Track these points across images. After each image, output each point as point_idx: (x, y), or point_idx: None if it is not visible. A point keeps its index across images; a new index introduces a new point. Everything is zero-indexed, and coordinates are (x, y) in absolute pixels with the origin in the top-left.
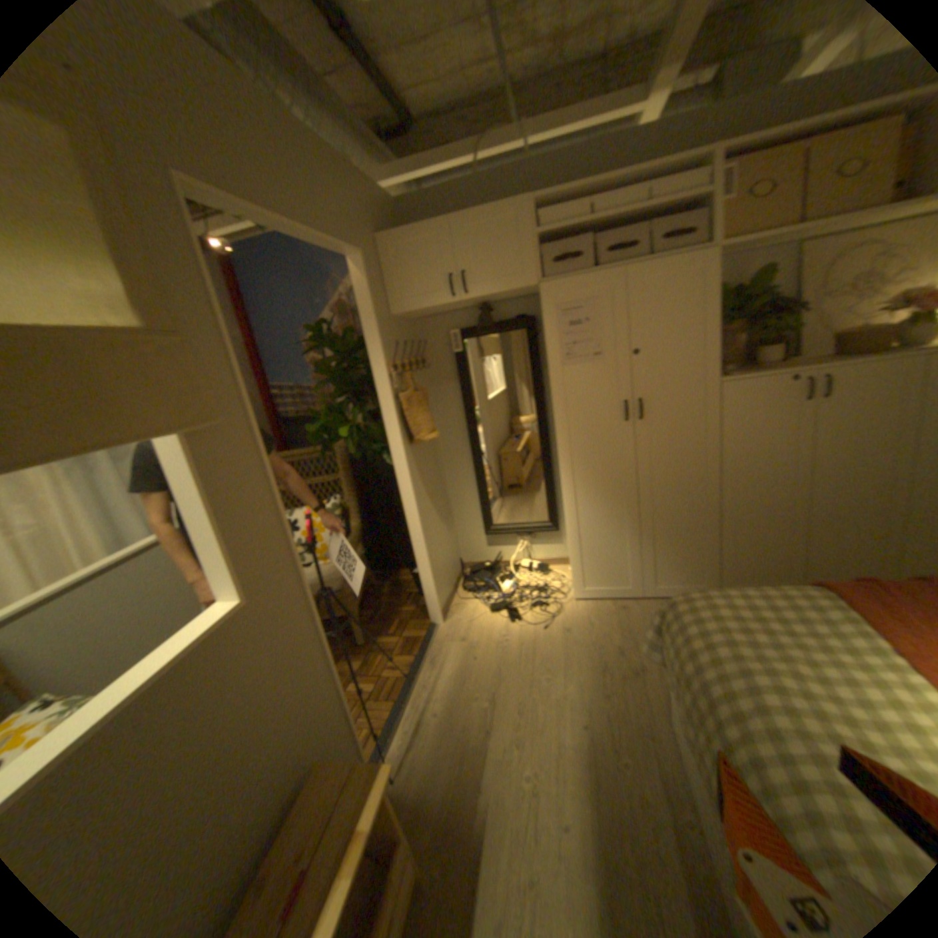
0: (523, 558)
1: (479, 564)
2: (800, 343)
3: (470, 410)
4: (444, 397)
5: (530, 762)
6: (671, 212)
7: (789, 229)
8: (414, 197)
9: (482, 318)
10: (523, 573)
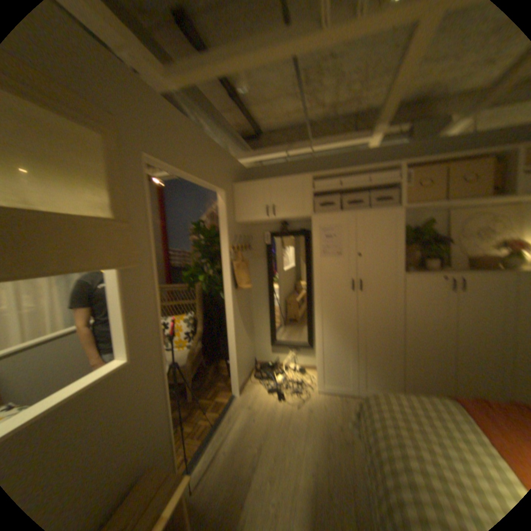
0: (290, 362)
1: (264, 362)
2: (449, 259)
3: (269, 274)
4: (256, 265)
5: (276, 492)
6: (380, 188)
7: (439, 202)
8: (254, 167)
9: (281, 228)
10: (289, 371)
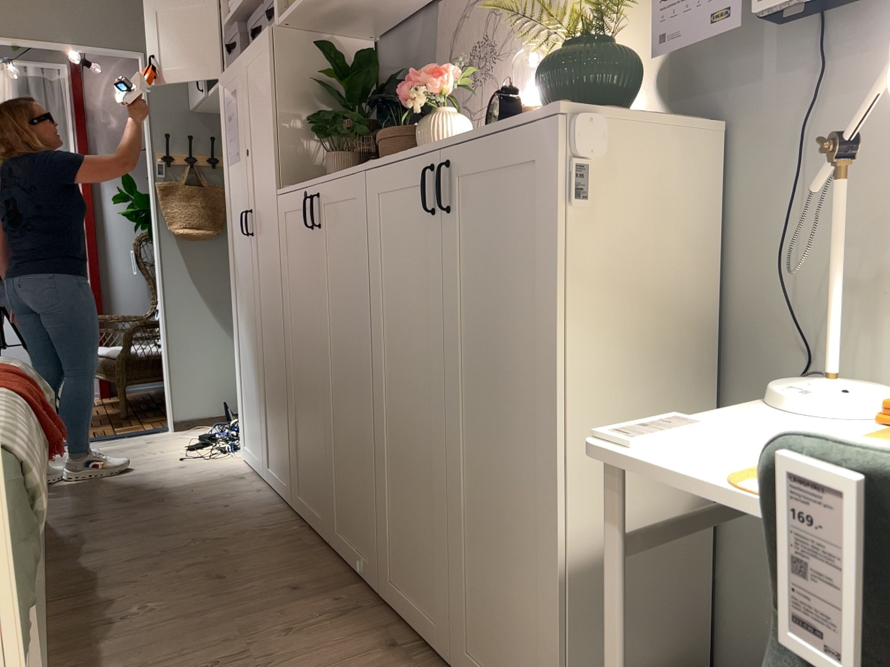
0: None
1: None
2: None
3: None
4: None
5: None
6: None
7: None
8: None
9: None
10: None
